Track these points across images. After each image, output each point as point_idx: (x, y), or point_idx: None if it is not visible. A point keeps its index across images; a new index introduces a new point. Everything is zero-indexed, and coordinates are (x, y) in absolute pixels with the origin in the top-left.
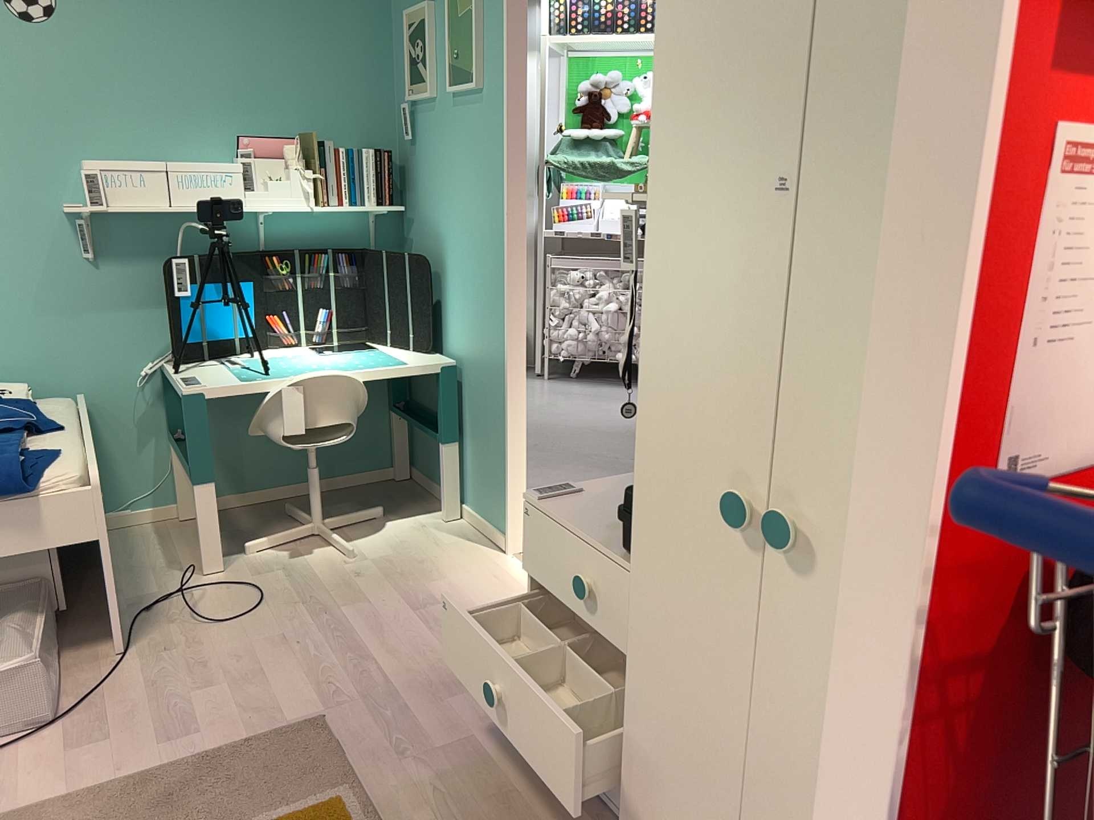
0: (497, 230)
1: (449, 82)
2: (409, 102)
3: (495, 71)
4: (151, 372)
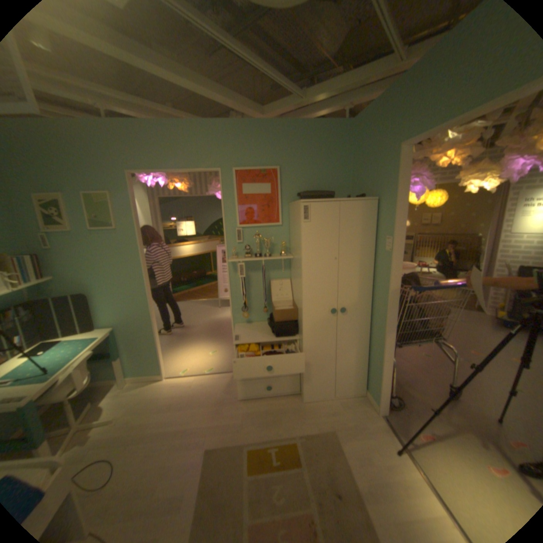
0: (136, 276)
1: (83, 225)
2: (46, 232)
3: (126, 223)
4: None
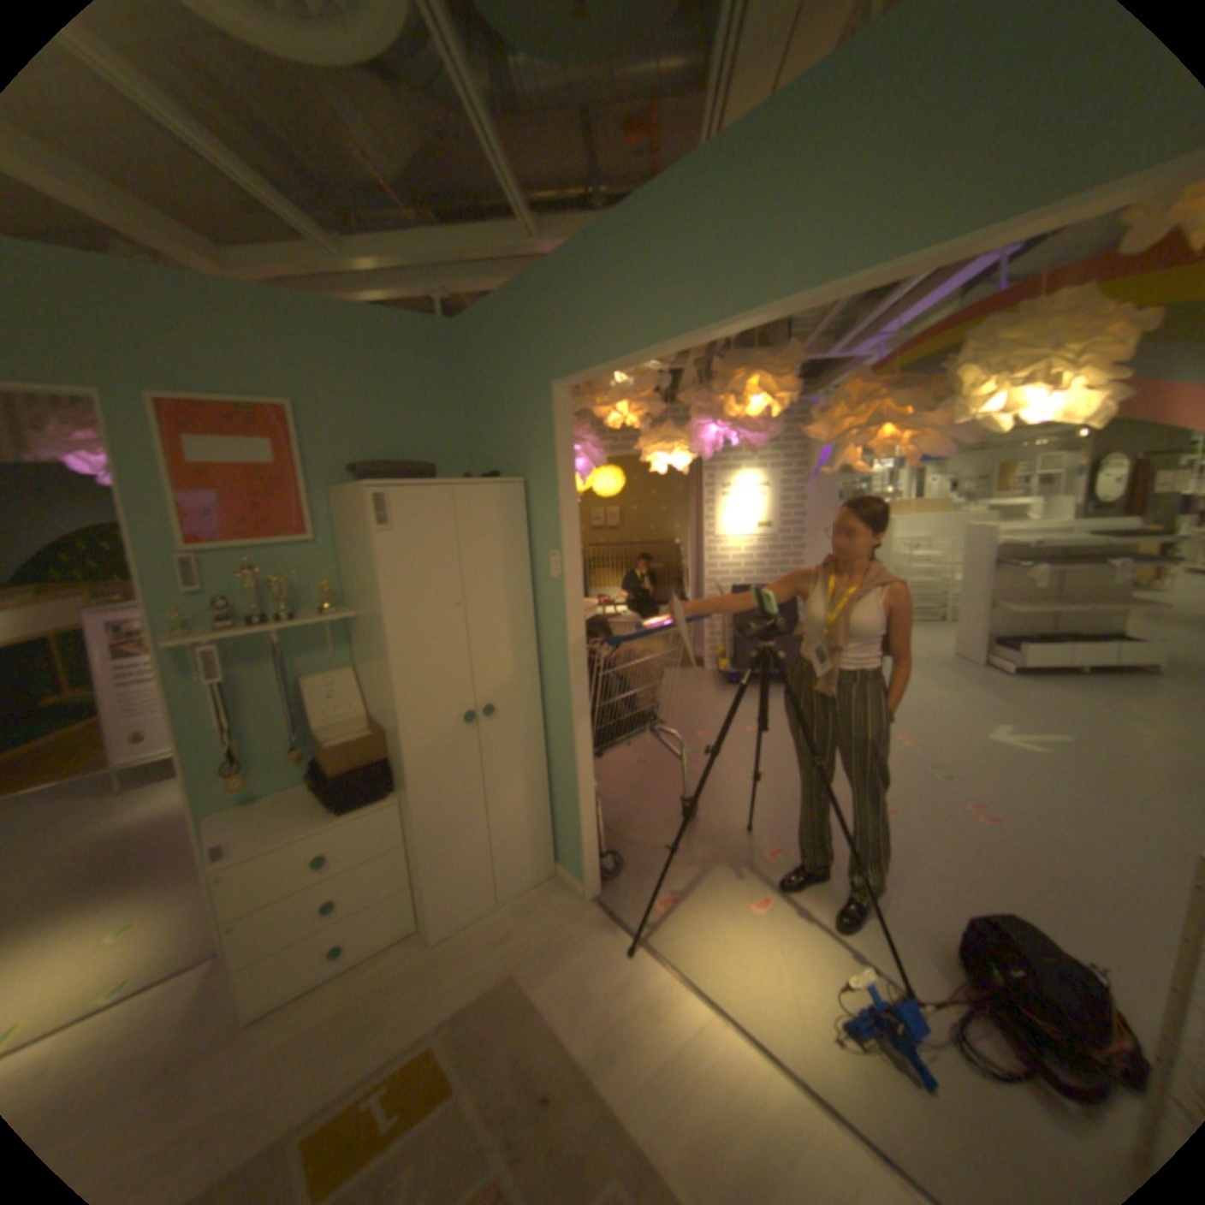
0: None
1: None
2: None
3: None
4: None
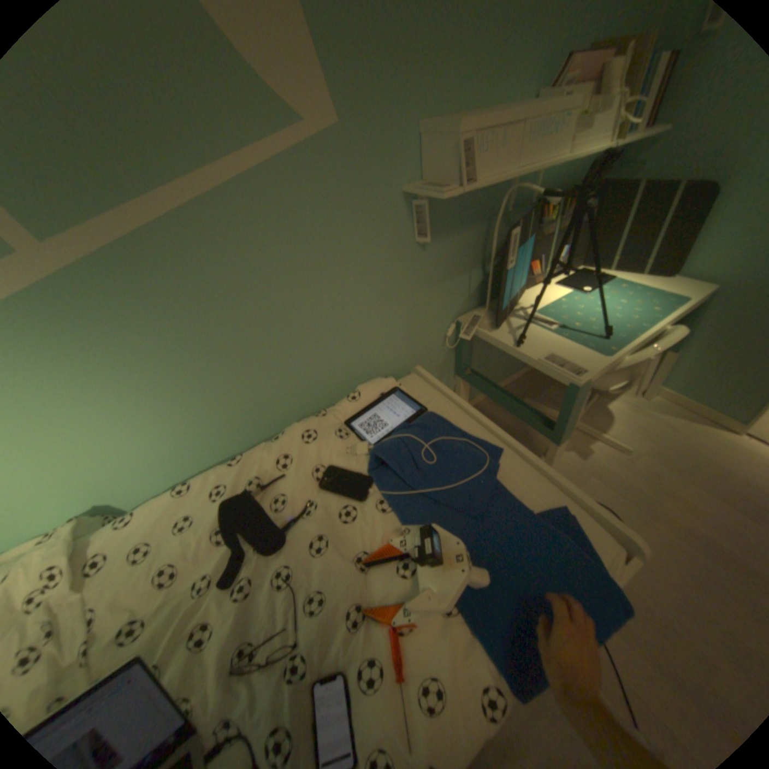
0: None
1: None
2: None
3: None
4: (467, 337)
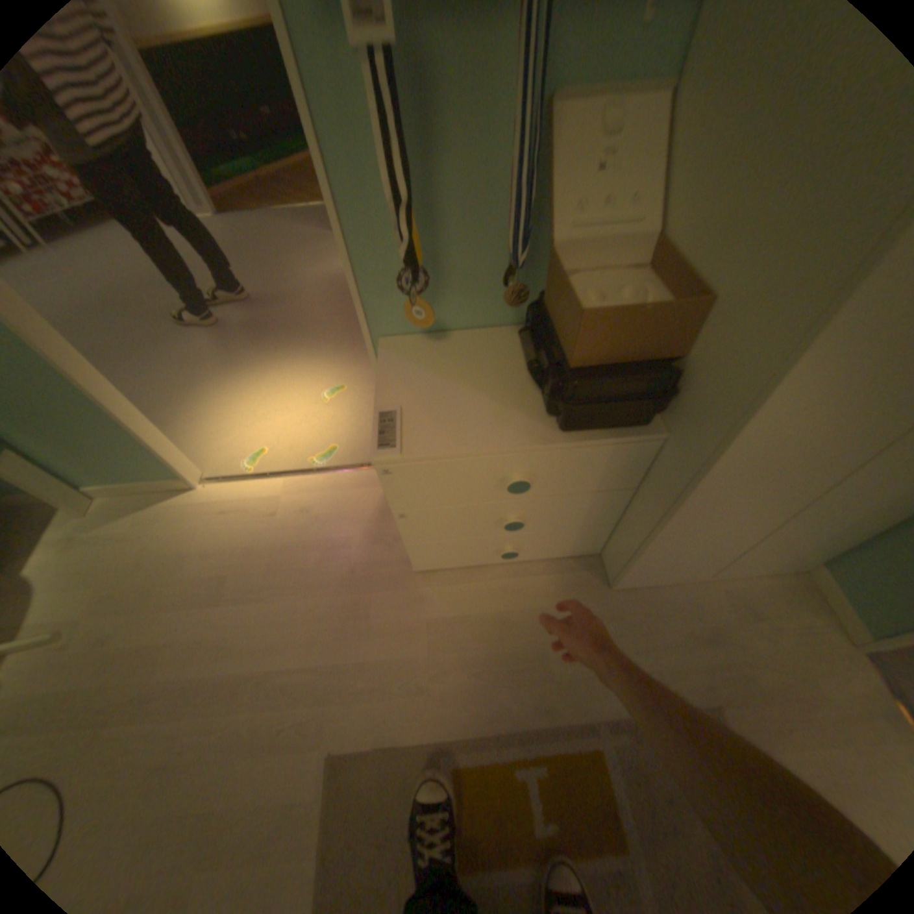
0: None
1: None
2: None
3: None
4: None
